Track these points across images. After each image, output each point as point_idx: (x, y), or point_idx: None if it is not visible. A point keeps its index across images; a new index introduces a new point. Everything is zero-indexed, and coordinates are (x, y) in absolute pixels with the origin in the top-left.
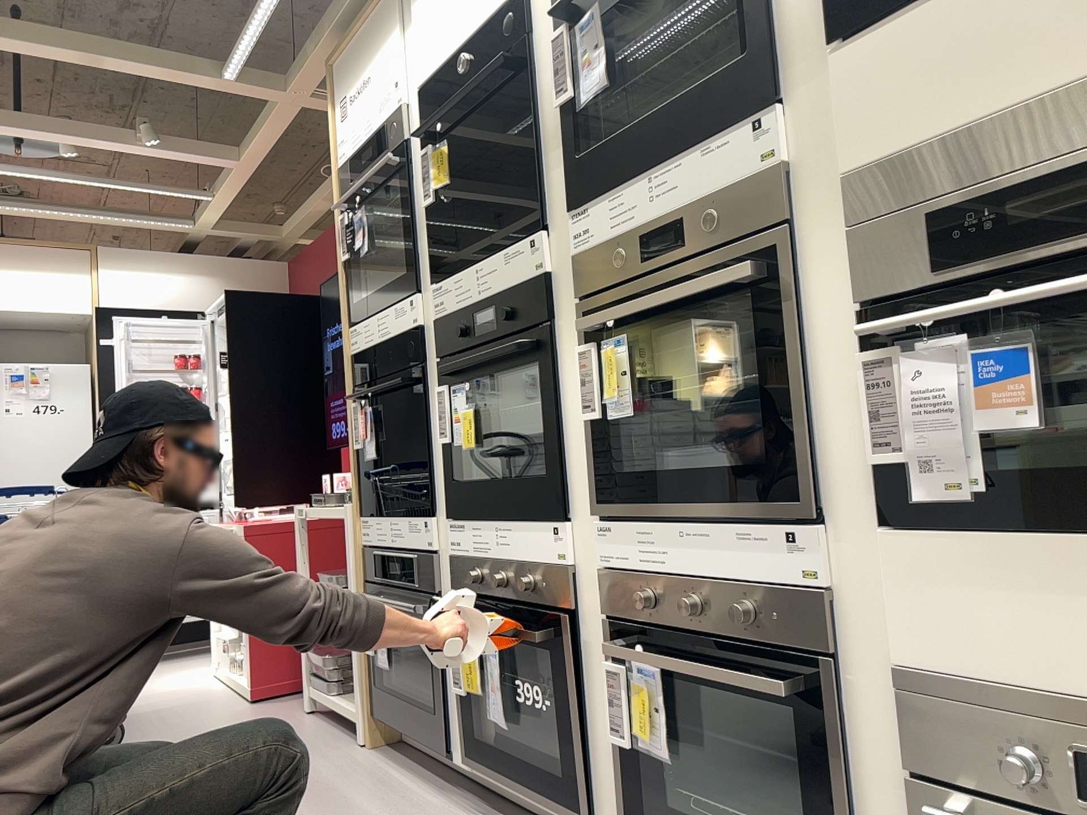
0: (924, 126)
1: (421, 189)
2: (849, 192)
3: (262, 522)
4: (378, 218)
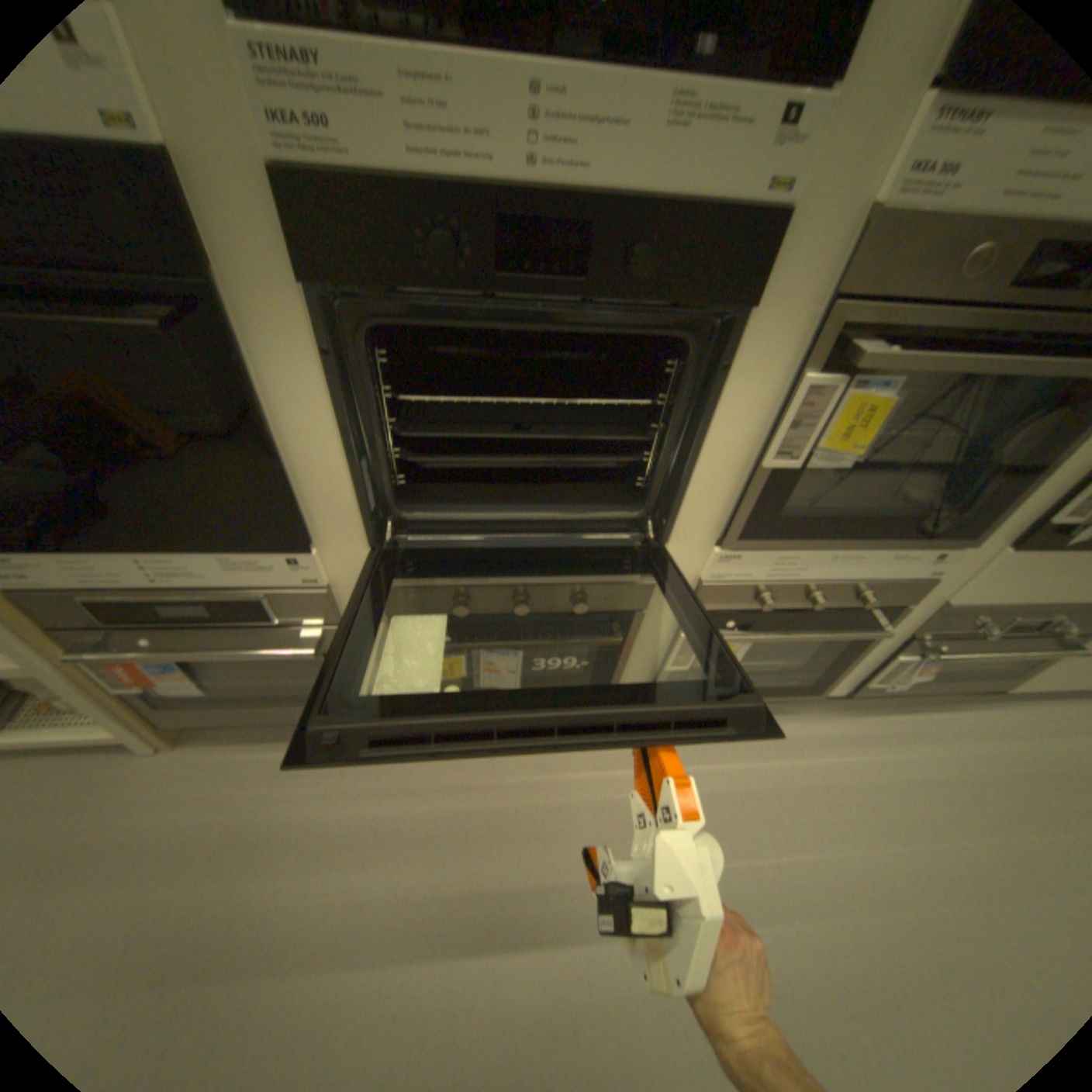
0: None
1: None
2: None
3: None
4: None
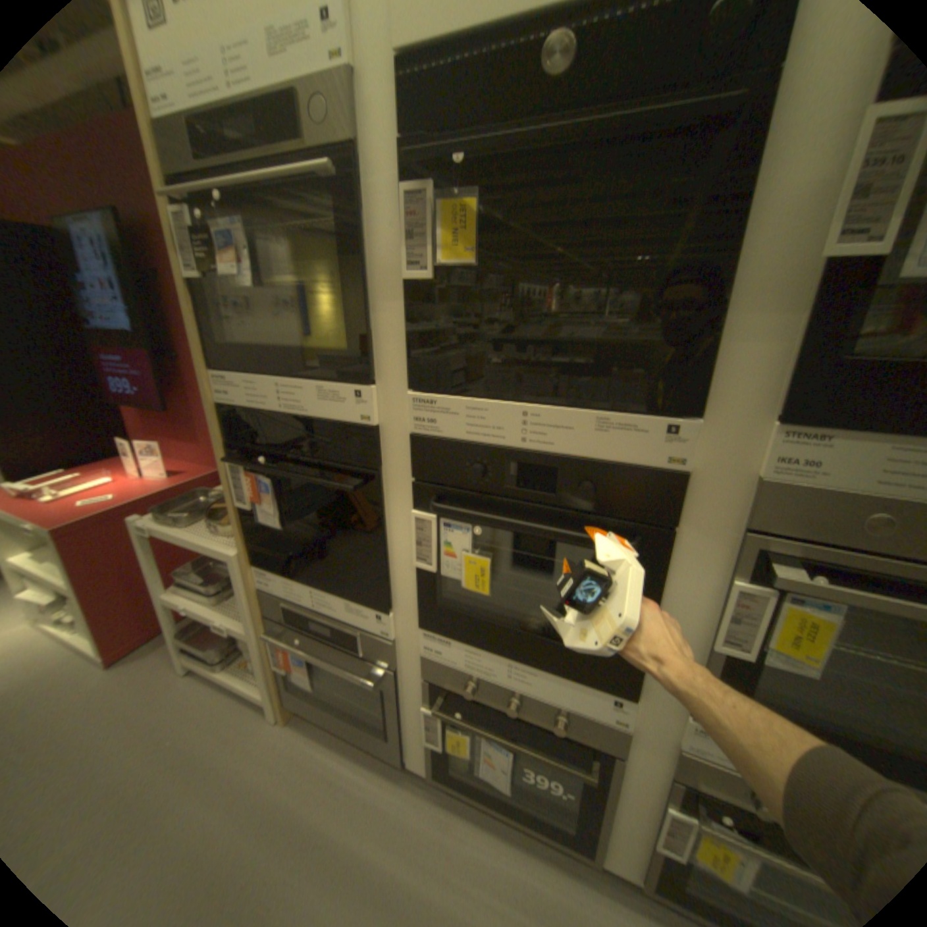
0: None
1: (387, 239)
2: None
3: (73, 521)
4: (253, 231)
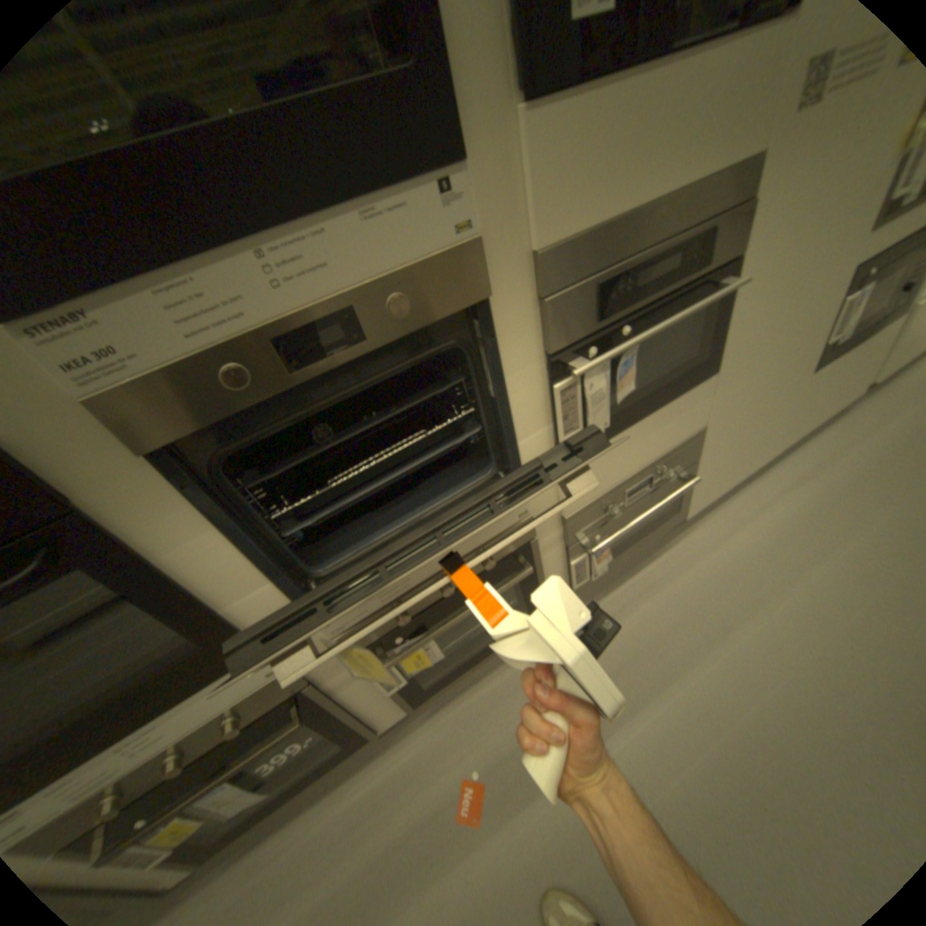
0: (599, 213)
1: None
2: (544, 268)
3: None
4: None
